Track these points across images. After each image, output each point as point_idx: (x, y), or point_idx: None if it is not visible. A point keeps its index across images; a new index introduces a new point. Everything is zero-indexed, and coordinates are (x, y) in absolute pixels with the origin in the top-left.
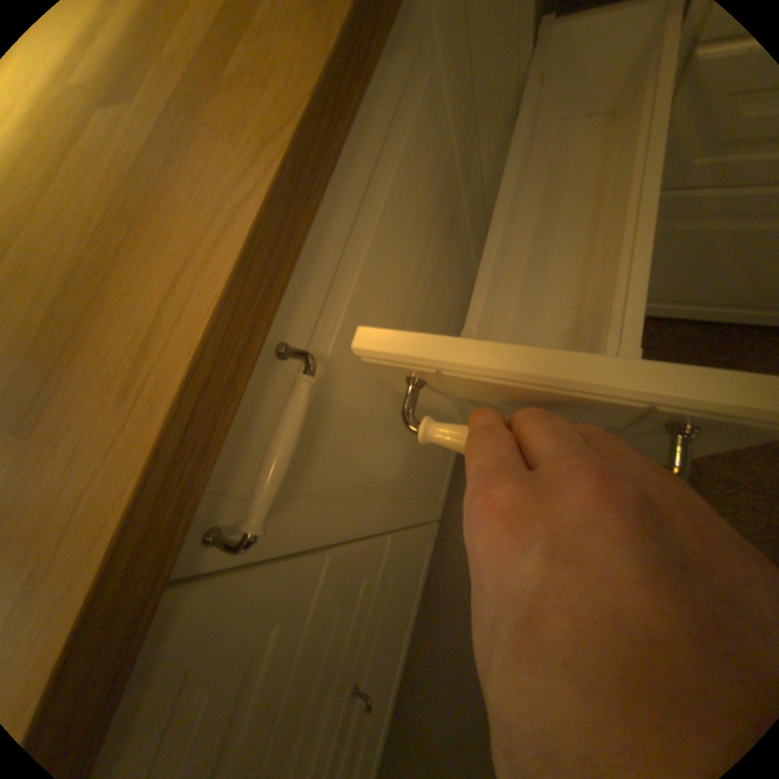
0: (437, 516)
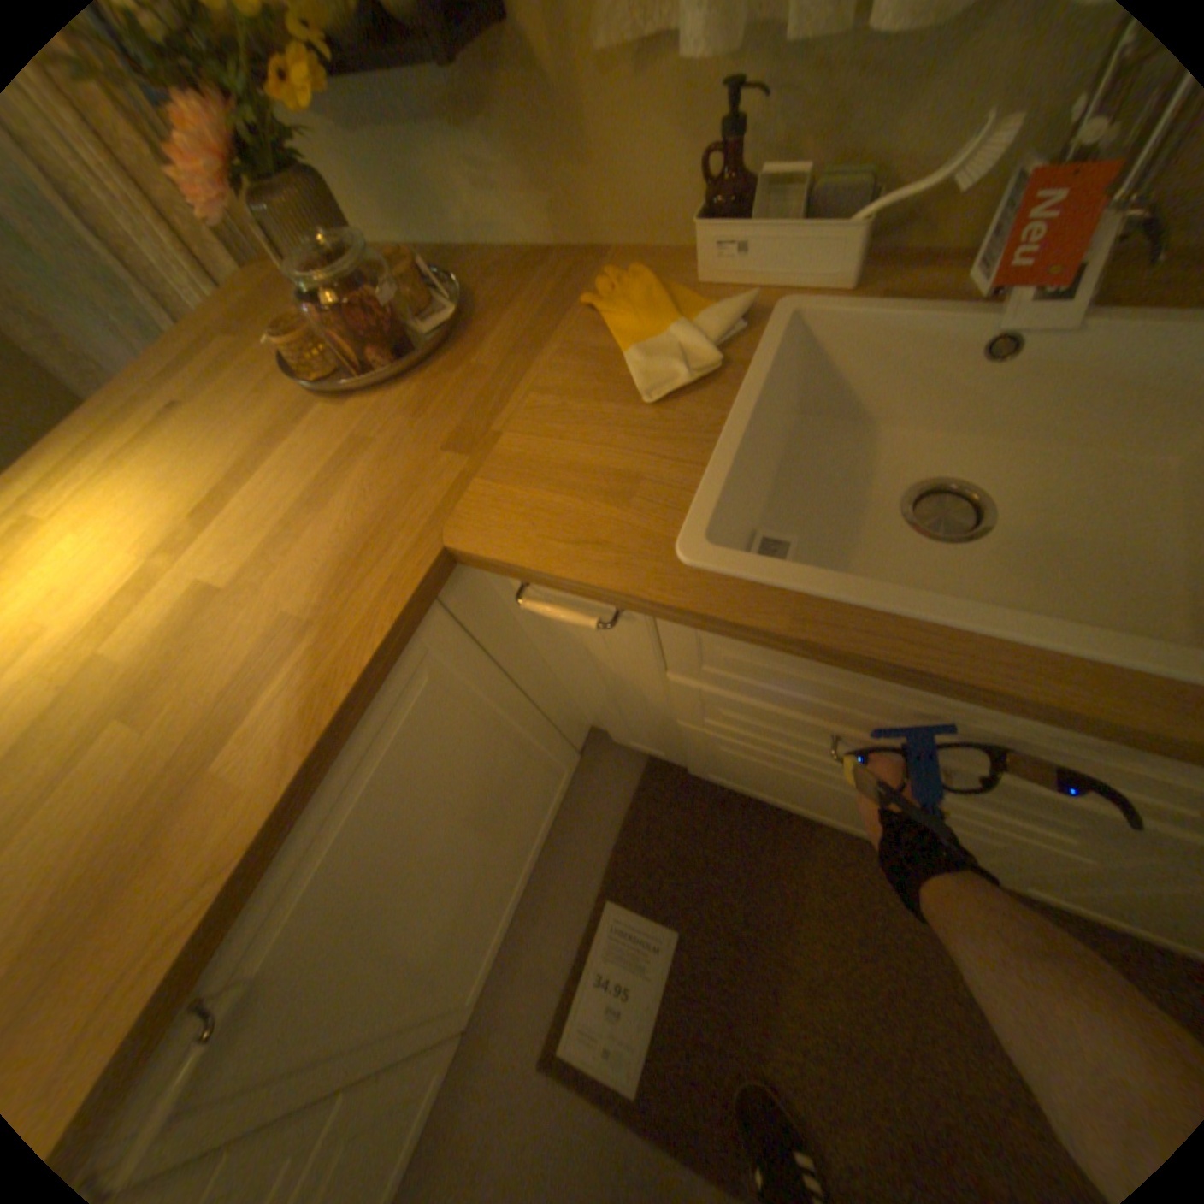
0: (460, 1029)
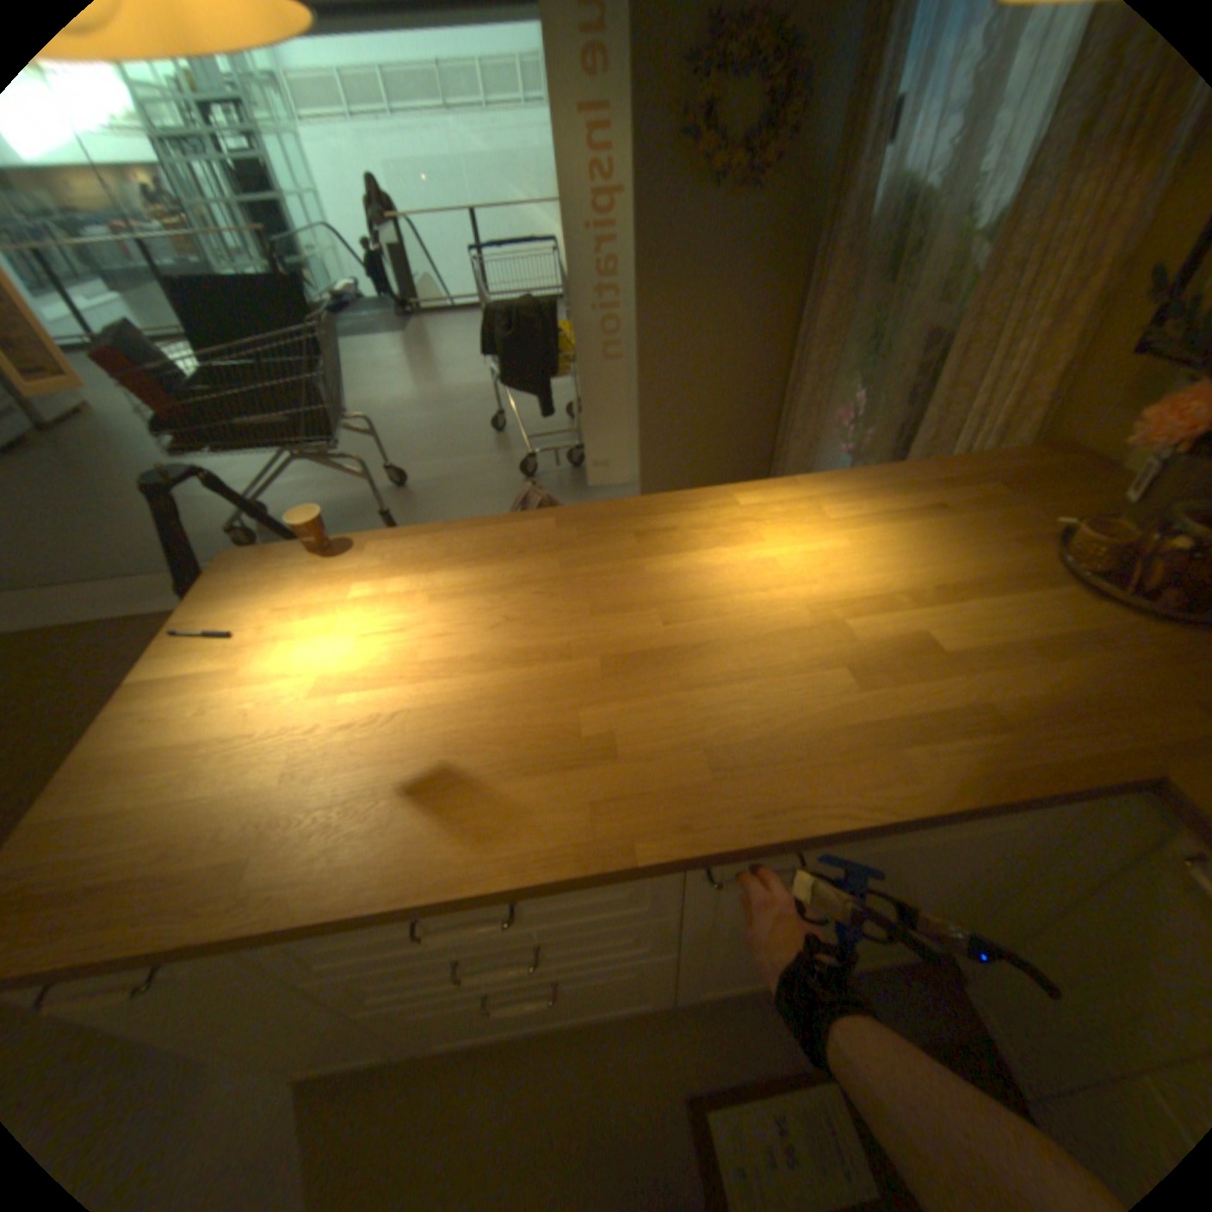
0: (685, 1006)
